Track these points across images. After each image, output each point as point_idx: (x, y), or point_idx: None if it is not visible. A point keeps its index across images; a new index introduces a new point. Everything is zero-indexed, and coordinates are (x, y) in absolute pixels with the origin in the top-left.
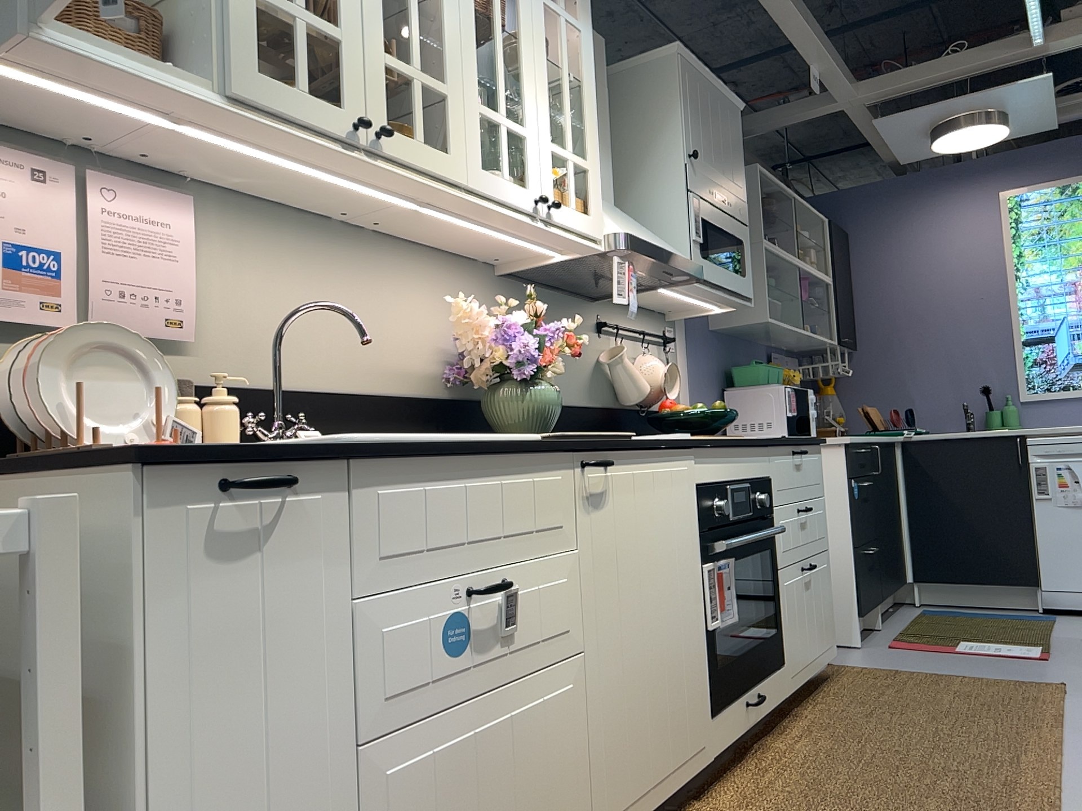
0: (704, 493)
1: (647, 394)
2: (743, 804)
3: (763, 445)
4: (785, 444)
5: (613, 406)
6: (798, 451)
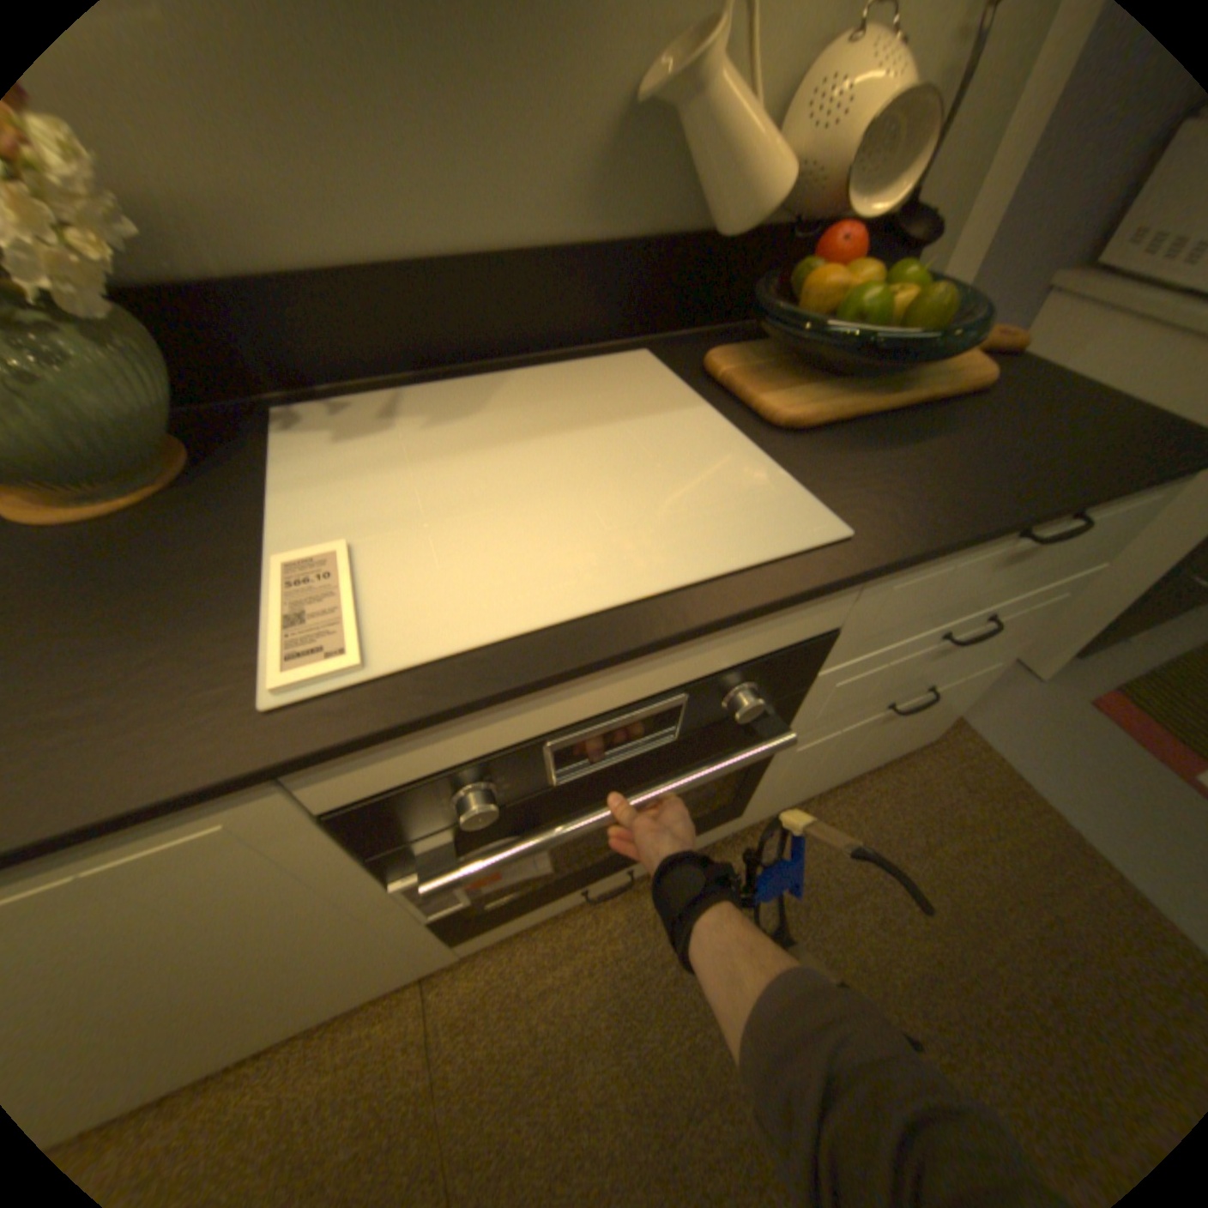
0: (363, 813)
1: (822, 181)
2: (459, 1023)
3: (806, 600)
4: (964, 548)
5: (683, 226)
6: (1052, 524)
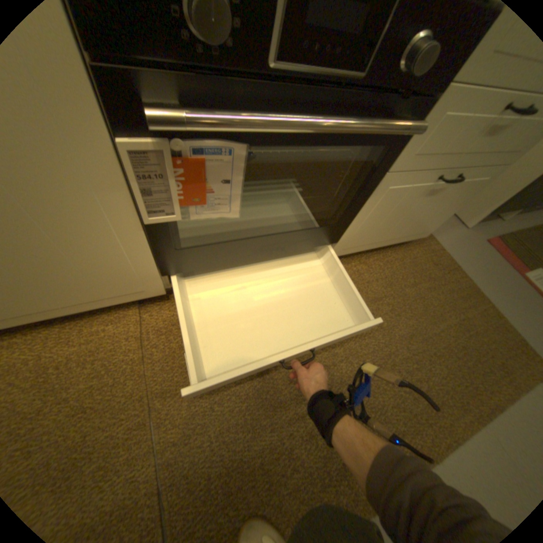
0: None
1: None
2: (164, 330)
3: None
4: None
5: None
6: None
